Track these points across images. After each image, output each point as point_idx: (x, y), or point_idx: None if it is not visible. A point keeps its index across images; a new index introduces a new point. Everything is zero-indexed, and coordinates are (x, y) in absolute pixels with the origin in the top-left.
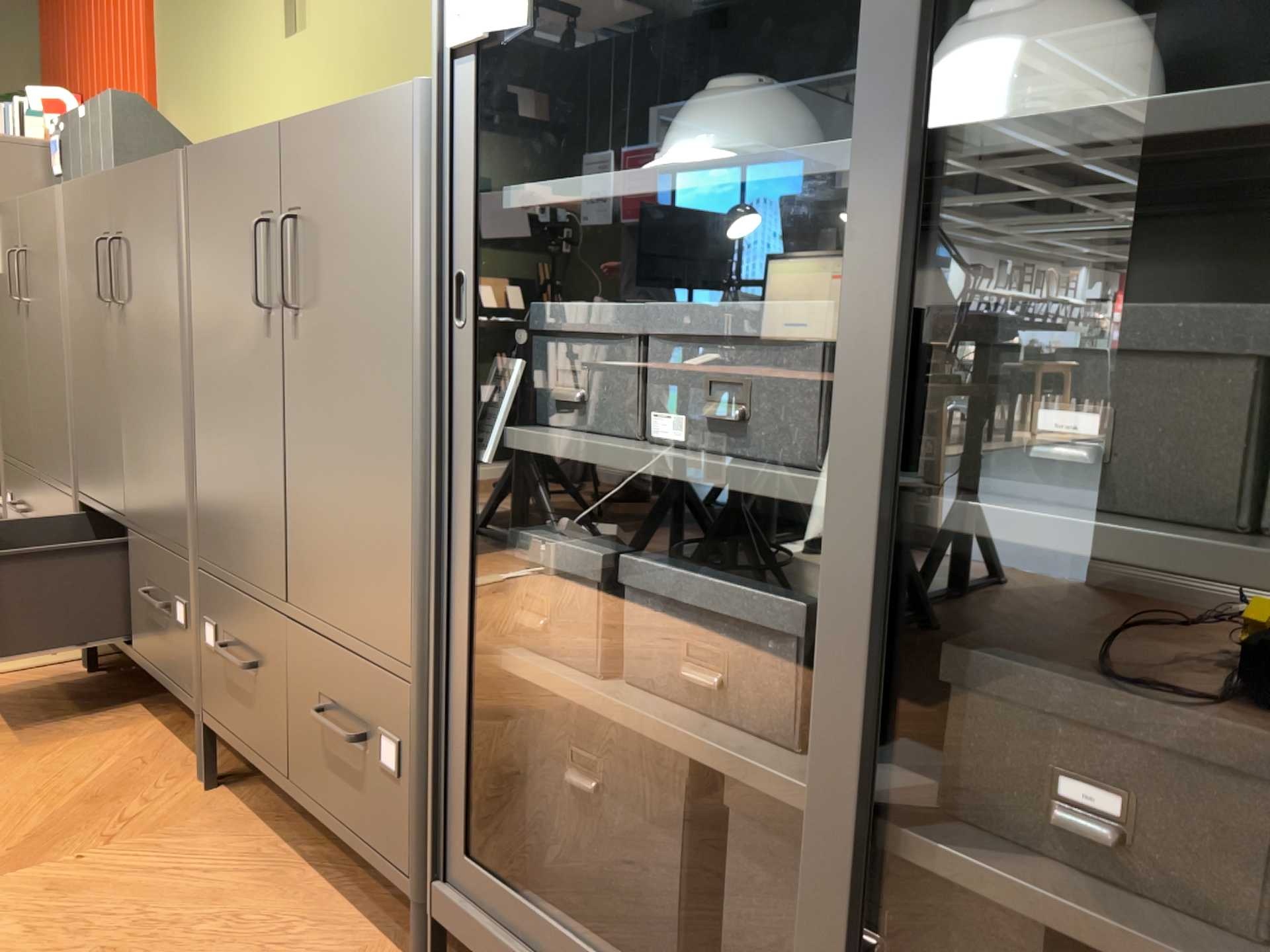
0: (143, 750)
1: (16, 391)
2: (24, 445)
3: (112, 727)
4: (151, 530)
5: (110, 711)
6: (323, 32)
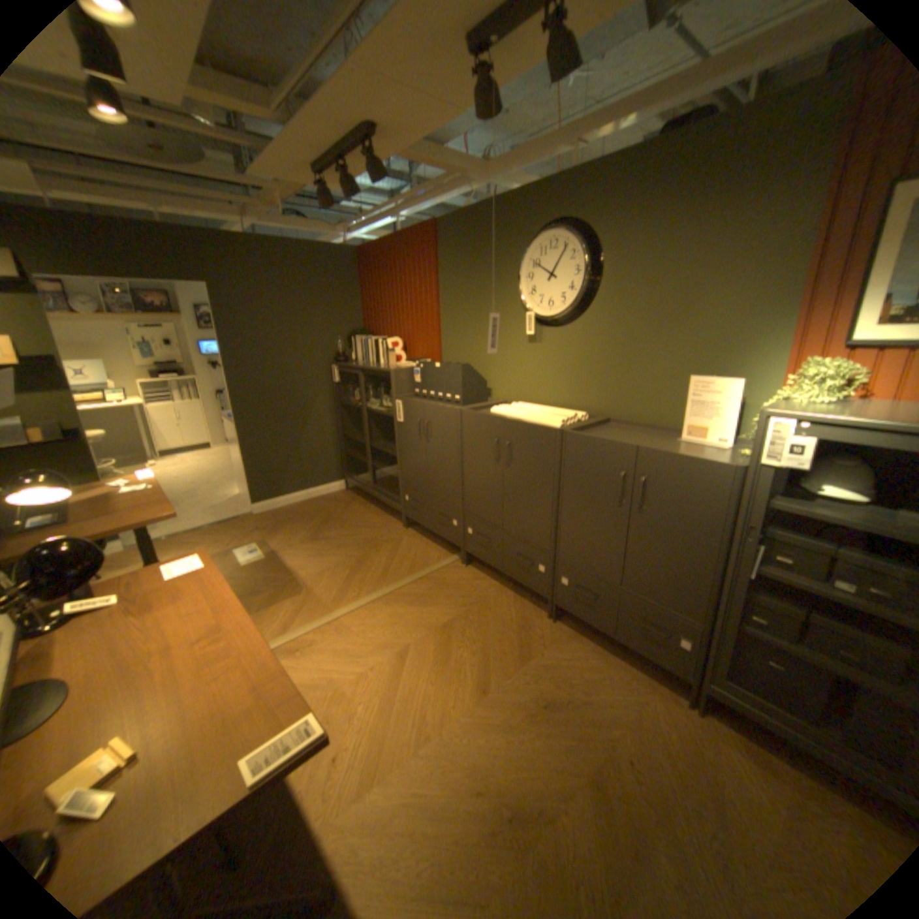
0: (516, 604)
1: (415, 464)
2: (420, 483)
3: (497, 593)
4: (522, 538)
5: (489, 585)
6: (553, 346)
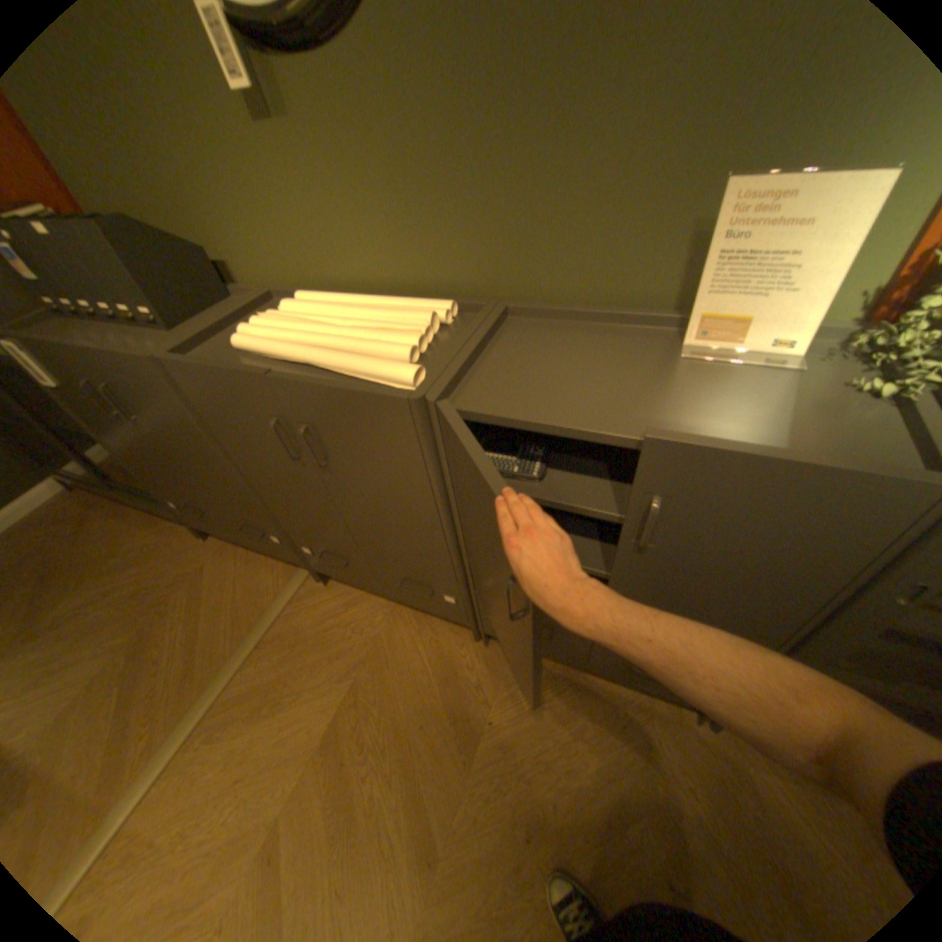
0: (422, 632)
1: (145, 459)
2: (177, 487)
3: (388, 622)
4: (401, 566)
5: (372, 610)
6: (320, 123)
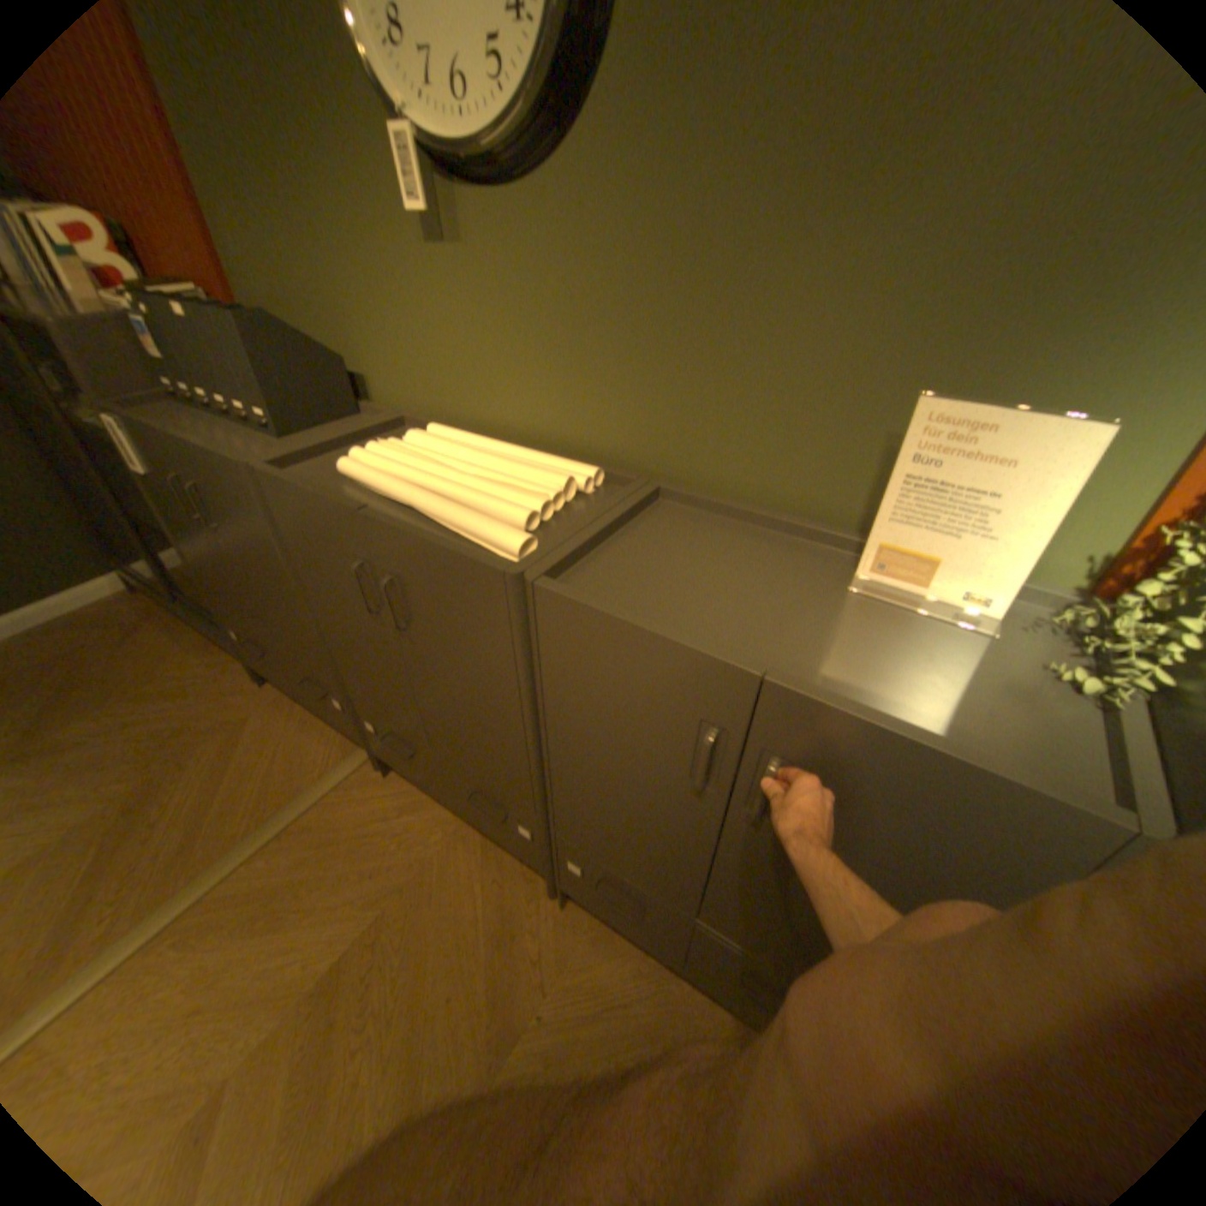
0: (490, 867)
1: (220, 574)
2: (247, 614)
3: (451, 844)
4: (477, 773)
5: (435, 823)
6: (494, 252)
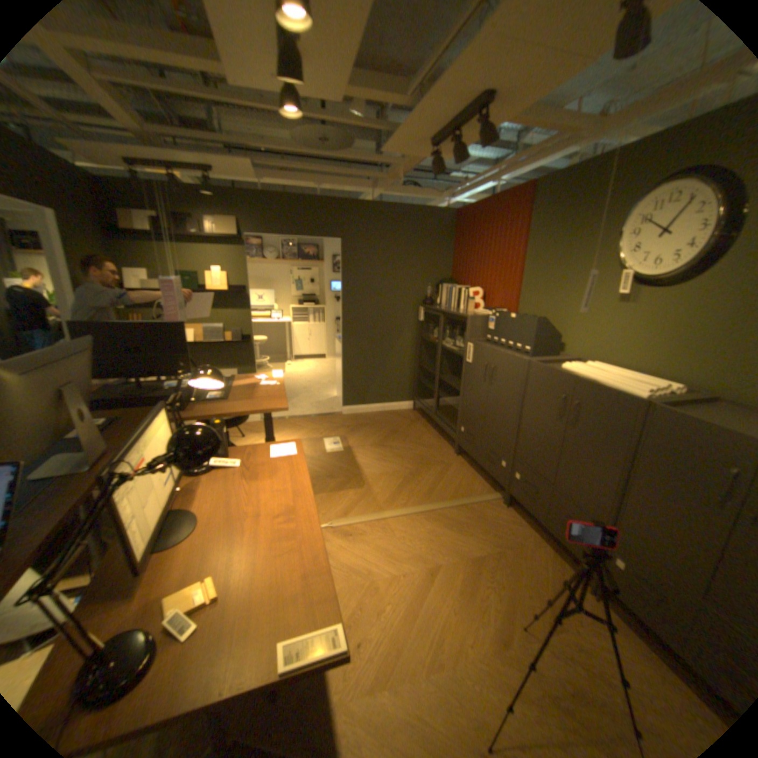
0: (557, 565)
1: (475, 402)
2: (477, 420)
3: (537, 546)
4: (576, 501)
5: (530, 535)
6: (652, 307)
